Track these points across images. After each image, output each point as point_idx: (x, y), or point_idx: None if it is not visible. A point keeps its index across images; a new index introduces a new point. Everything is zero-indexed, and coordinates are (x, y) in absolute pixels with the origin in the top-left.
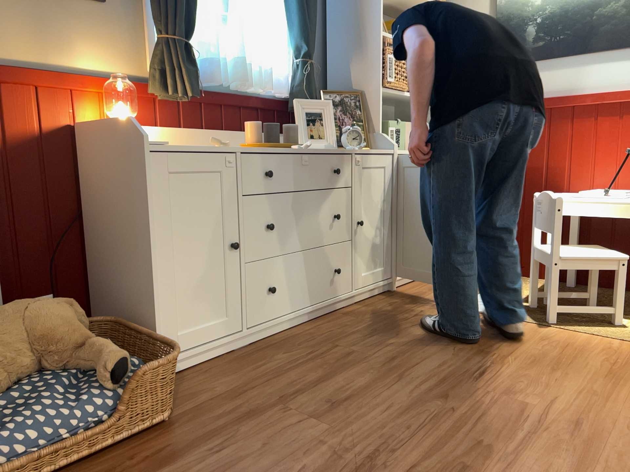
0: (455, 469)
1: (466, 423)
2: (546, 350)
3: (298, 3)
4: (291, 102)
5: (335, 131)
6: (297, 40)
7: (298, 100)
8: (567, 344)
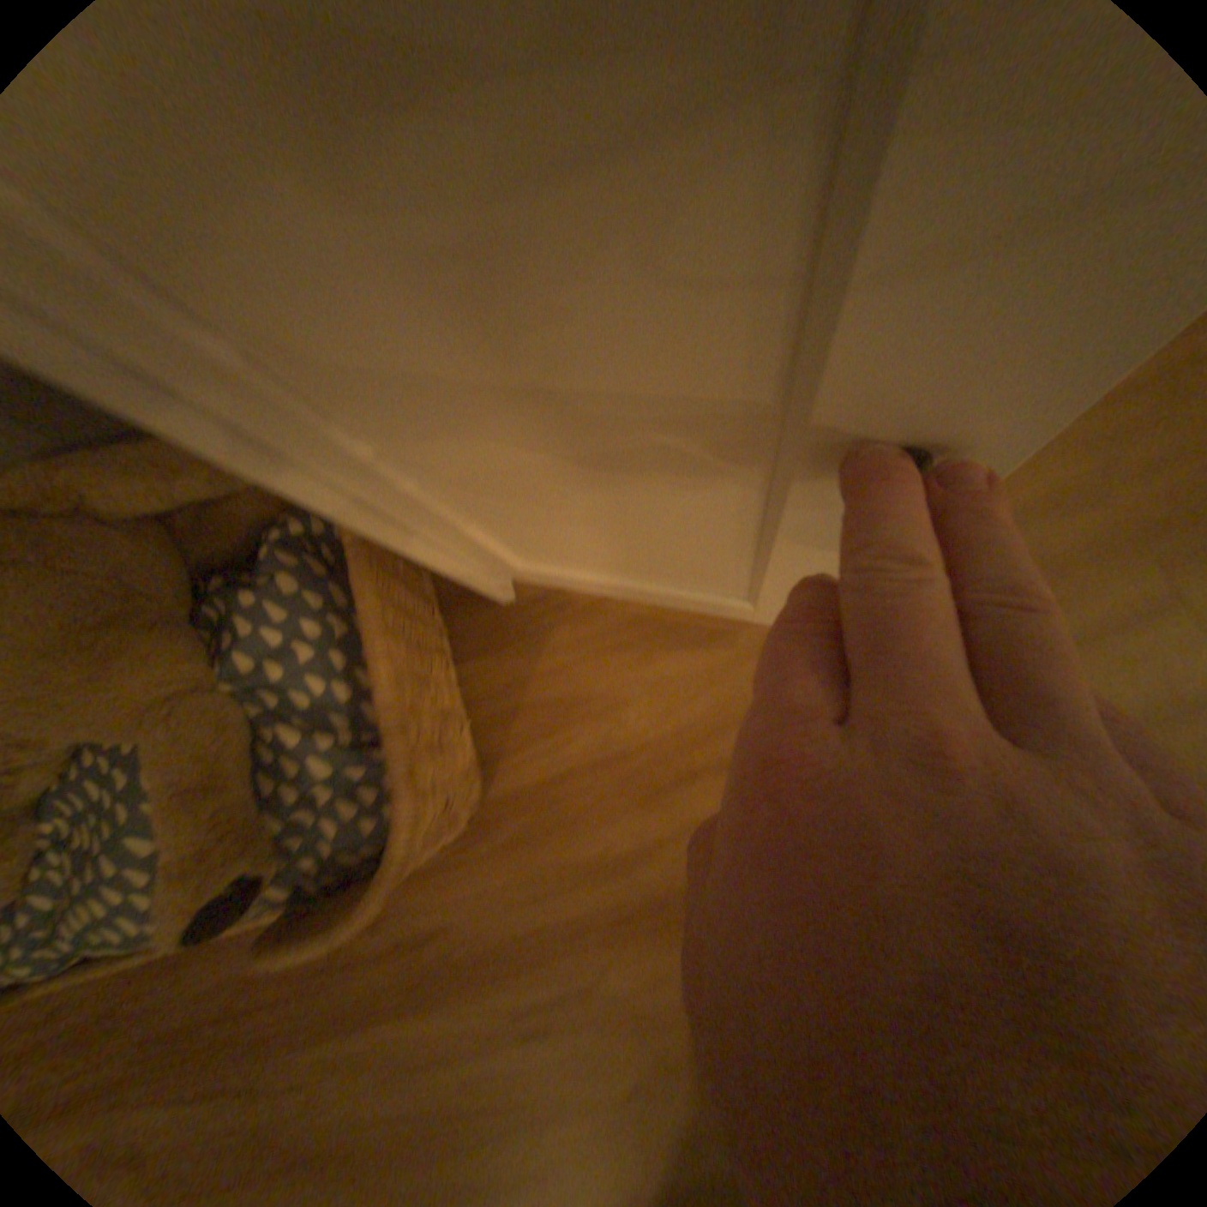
0: None
1: None
2: None
3: None
4: None
5: None
6: None
7: None
8: None
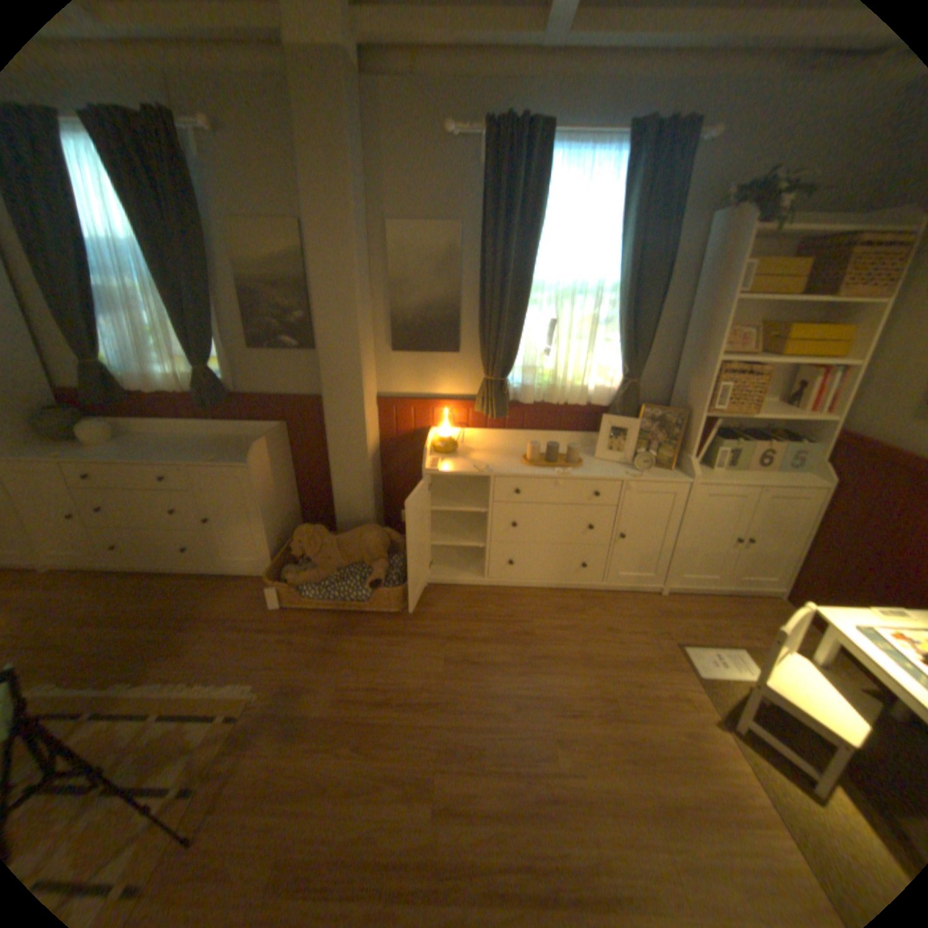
0: (449, 748)
1: (500, 734)
2: (669, 746)
3: (624, 330)
4: (610, 411)
5: (633, 448)
6: (622, 360)
7: (613, 412)
8: (702, 760)
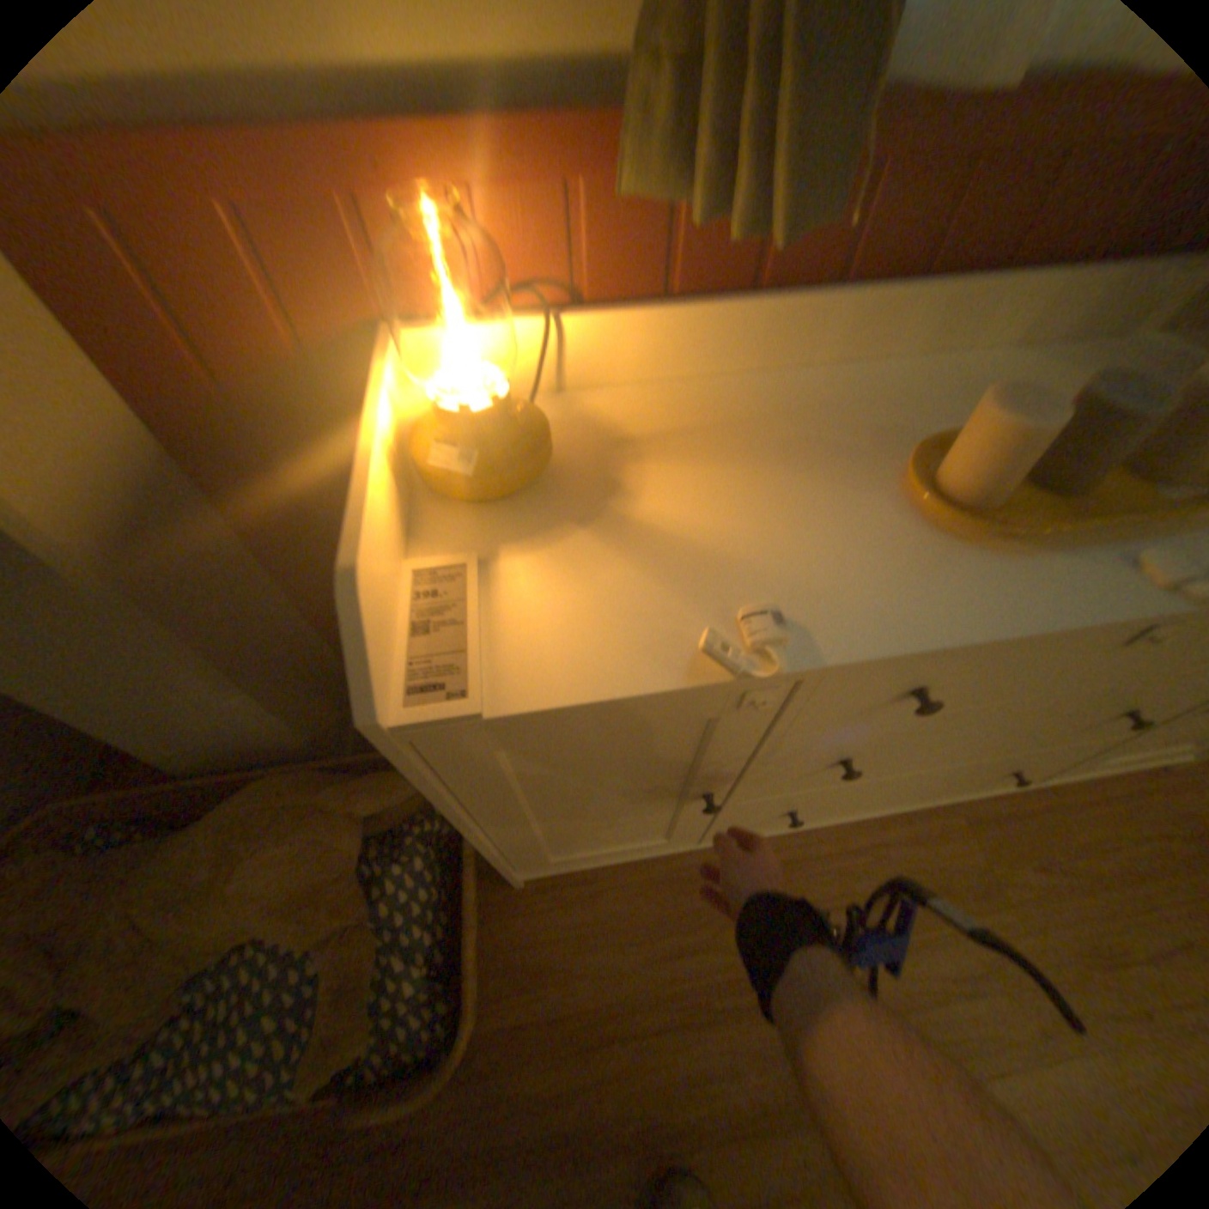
0: None
1: None
2: None
3: None
4: None
5: None
6: None
7: None
8: None
